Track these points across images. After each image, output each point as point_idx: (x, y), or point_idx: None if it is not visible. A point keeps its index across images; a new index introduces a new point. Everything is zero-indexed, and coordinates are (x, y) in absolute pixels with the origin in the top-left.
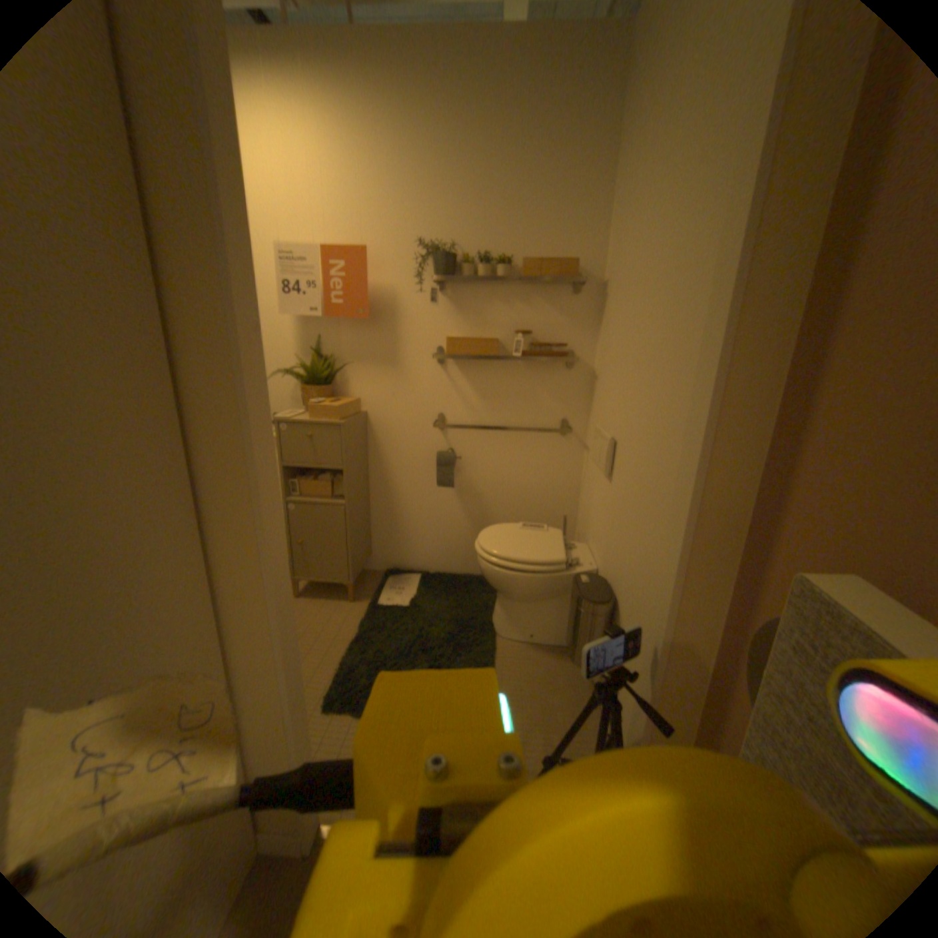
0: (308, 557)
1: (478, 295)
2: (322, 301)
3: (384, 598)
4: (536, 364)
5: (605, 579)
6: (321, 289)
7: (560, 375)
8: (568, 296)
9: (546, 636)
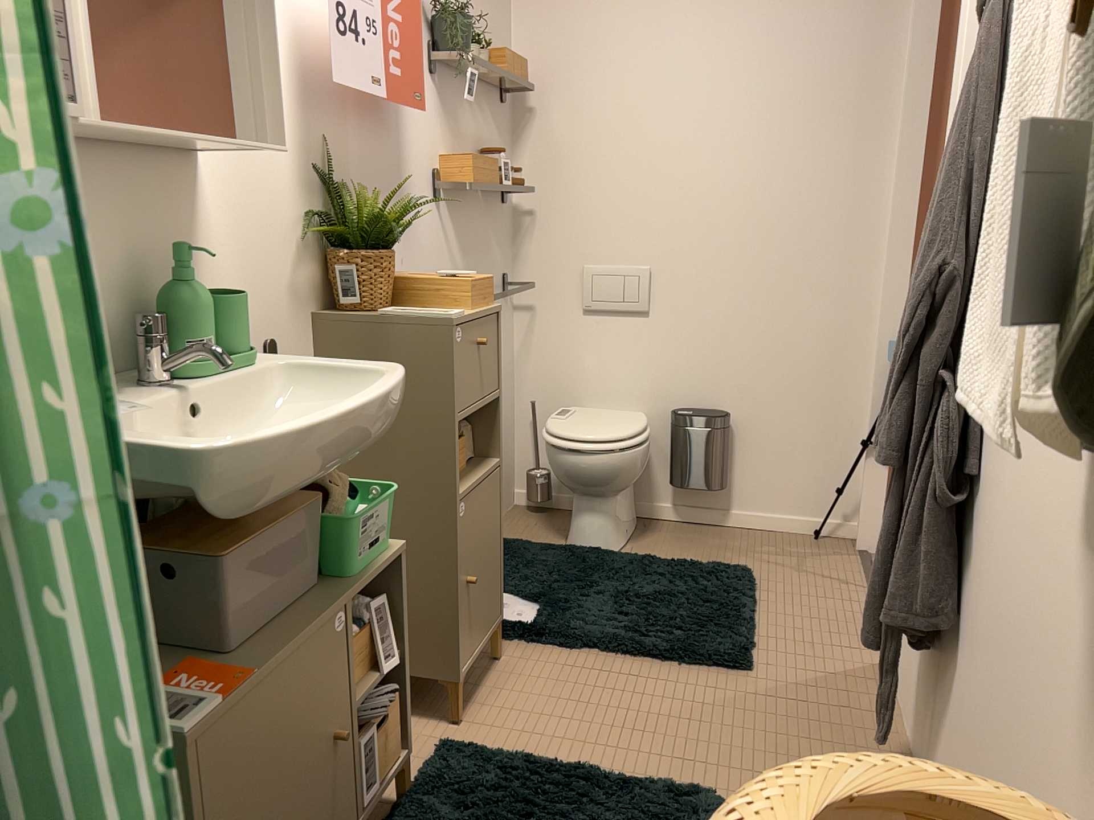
0: (474, 611)
1: (455, 97)
2: (385, 73)
3: (518, 619)
4: (488, 203)
5: (687, 409)
6: (383, 48)
7: (500, 217)
8: (498, 113)
9: (632, 525)
